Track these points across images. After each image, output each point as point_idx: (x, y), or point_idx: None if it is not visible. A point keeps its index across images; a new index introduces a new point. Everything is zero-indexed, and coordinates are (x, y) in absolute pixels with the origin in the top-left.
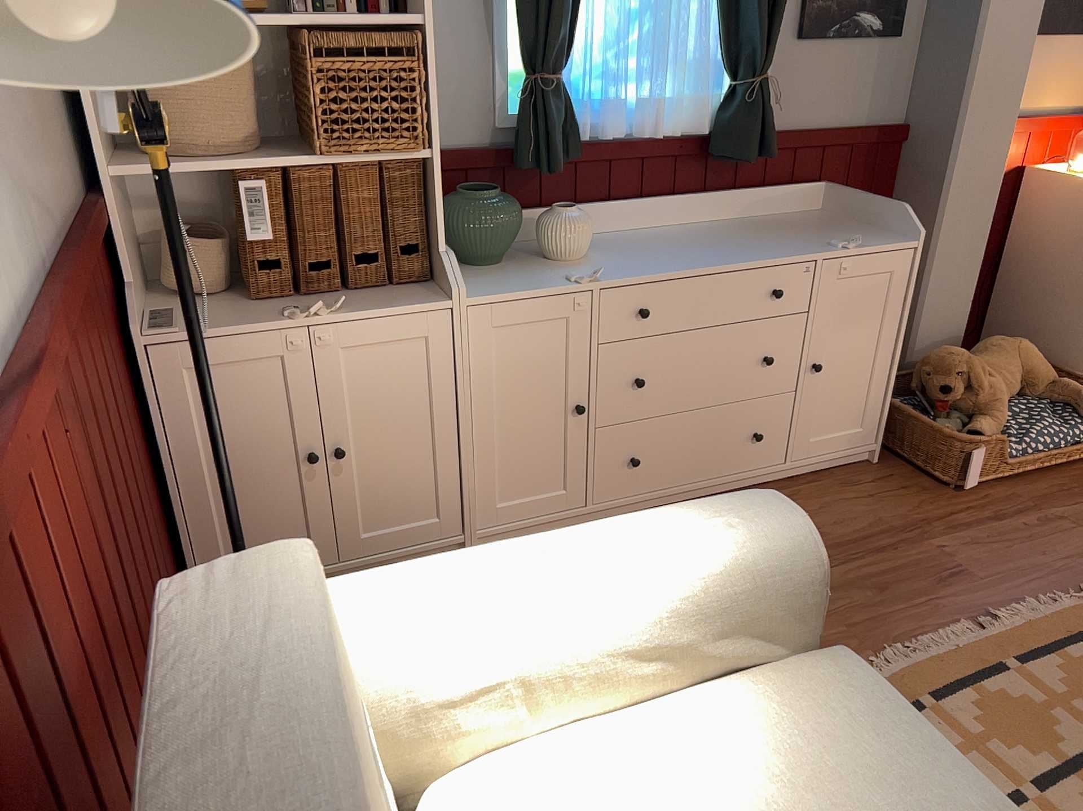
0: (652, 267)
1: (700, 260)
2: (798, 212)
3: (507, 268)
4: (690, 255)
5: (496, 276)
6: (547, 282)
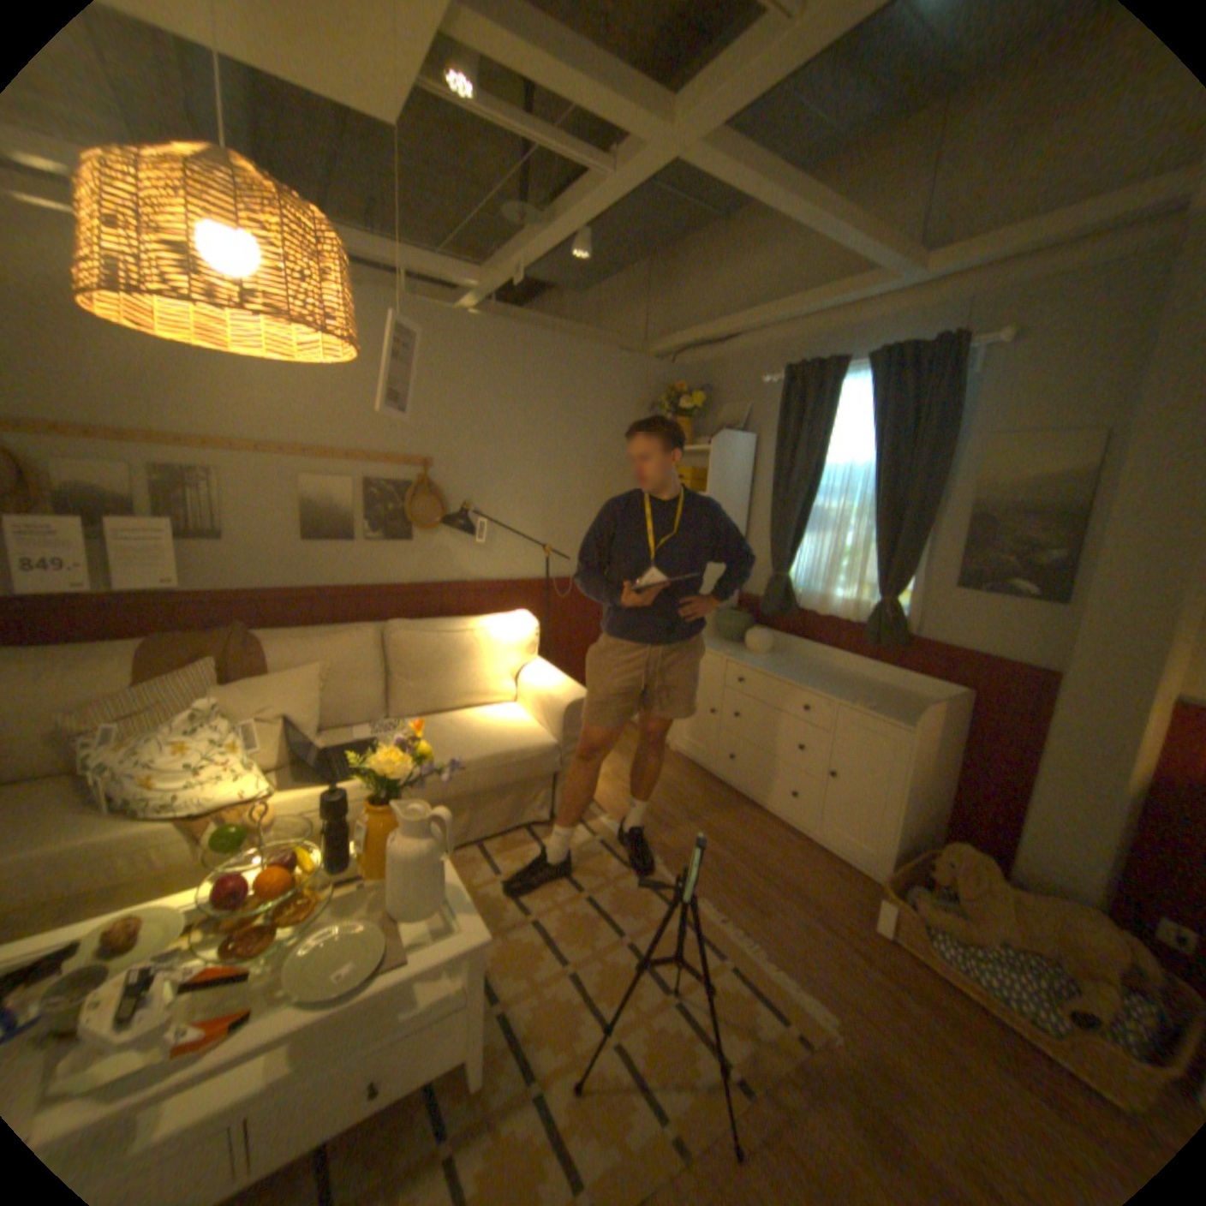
0: (759, 665)
1: (783, 673)
2: (940, 701)
3: (727, 644)
4: (789, 672)
5: (715, 643)
6: (716, 650)
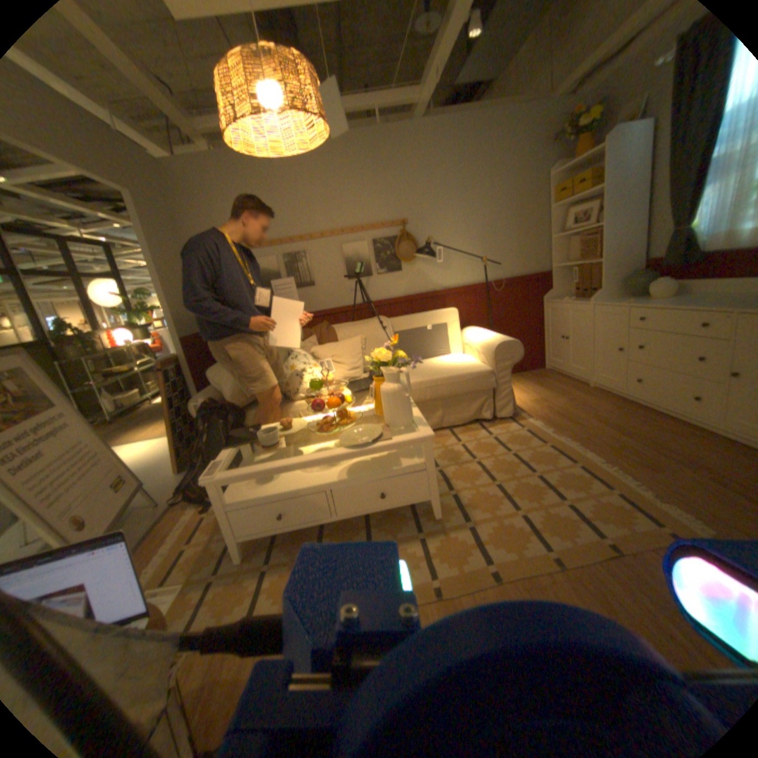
0: (659, 303)
1: (682, 304)
2: None
3: (633, 298)
4: (689, 302)
5: (622, 299)
6: (621, 302)
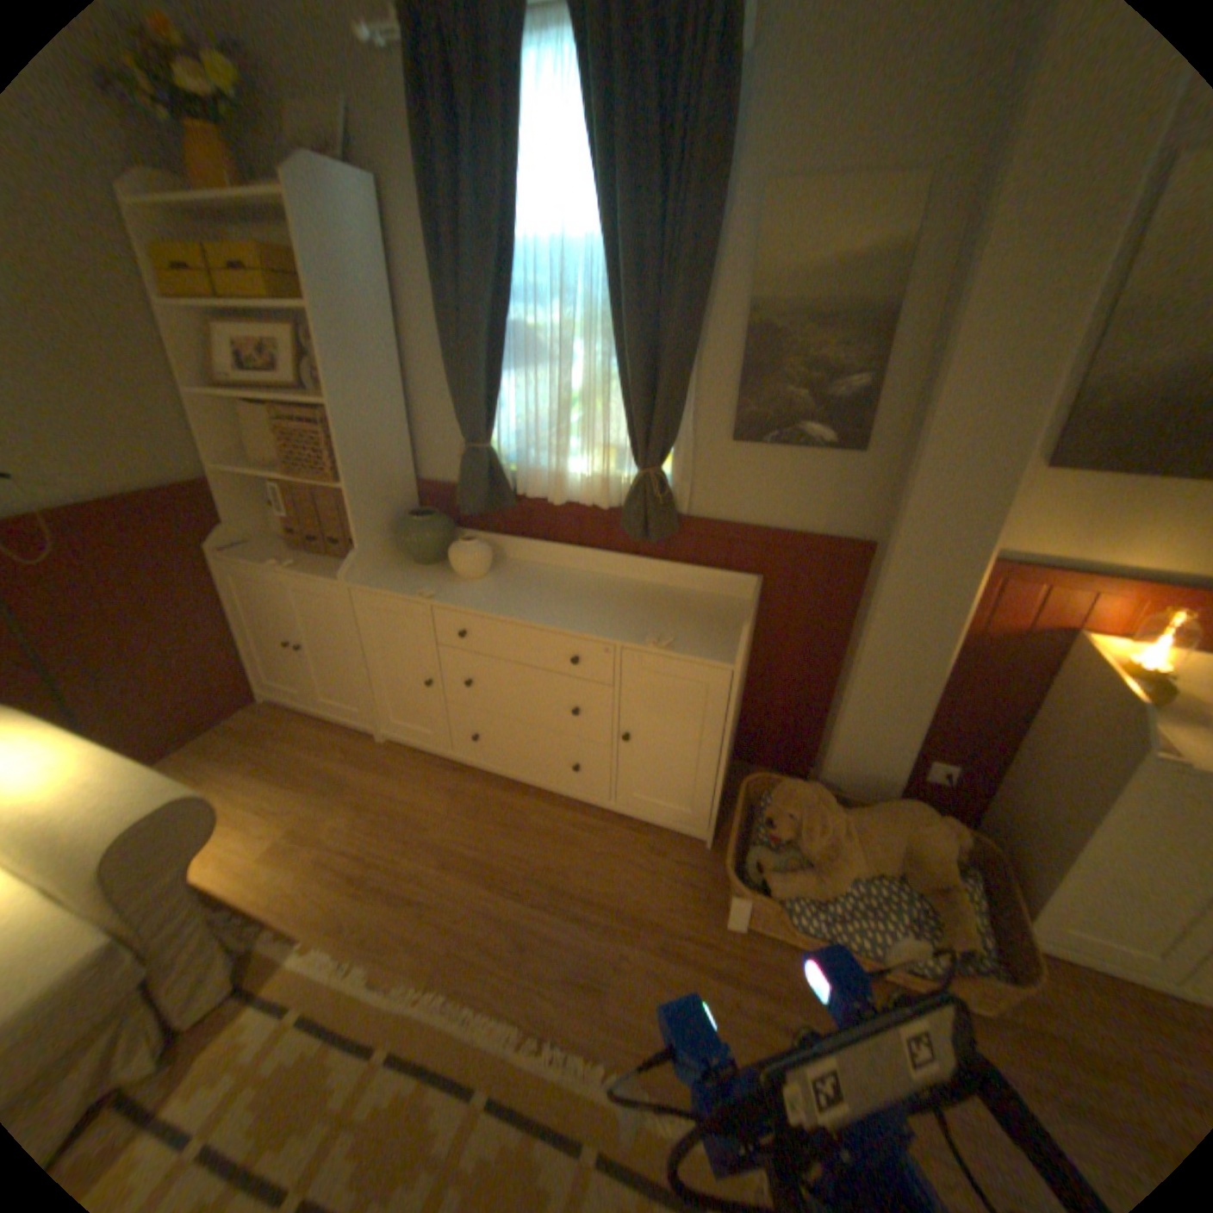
0: (486, 603)
1: (527, 610)
2: (723, 597)
3: (424, 571)
4: (533, 603)
5: (404, 574)
6: (410, 589)
